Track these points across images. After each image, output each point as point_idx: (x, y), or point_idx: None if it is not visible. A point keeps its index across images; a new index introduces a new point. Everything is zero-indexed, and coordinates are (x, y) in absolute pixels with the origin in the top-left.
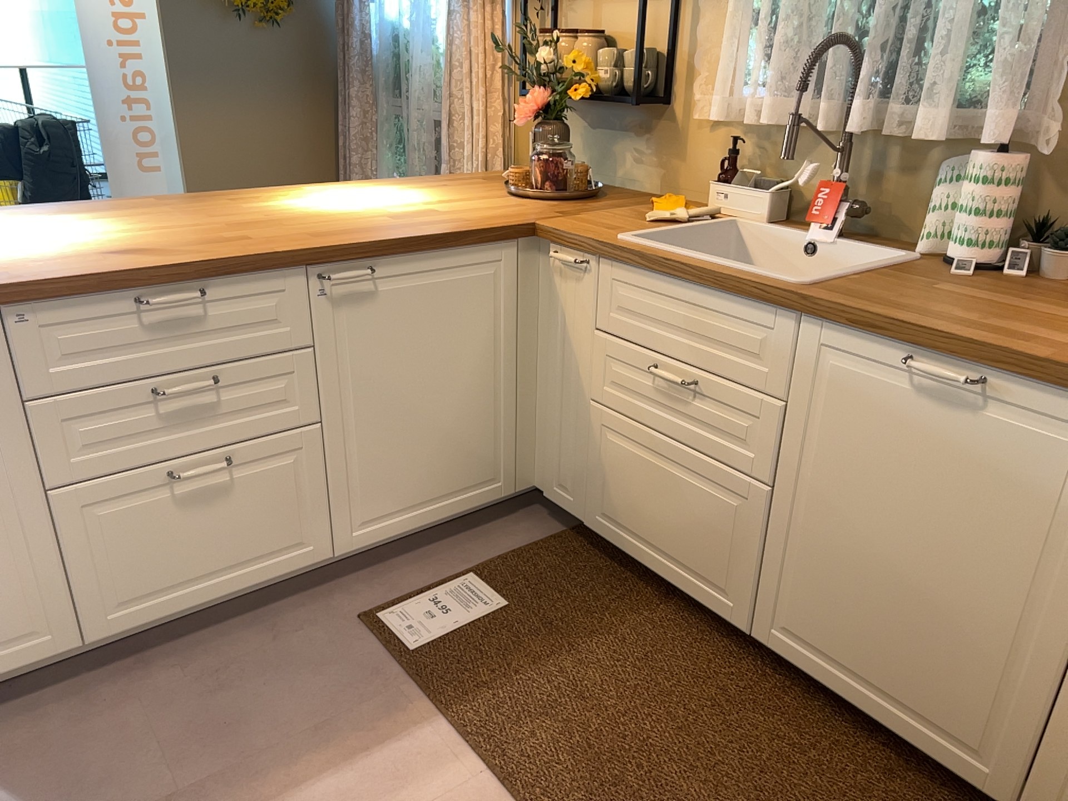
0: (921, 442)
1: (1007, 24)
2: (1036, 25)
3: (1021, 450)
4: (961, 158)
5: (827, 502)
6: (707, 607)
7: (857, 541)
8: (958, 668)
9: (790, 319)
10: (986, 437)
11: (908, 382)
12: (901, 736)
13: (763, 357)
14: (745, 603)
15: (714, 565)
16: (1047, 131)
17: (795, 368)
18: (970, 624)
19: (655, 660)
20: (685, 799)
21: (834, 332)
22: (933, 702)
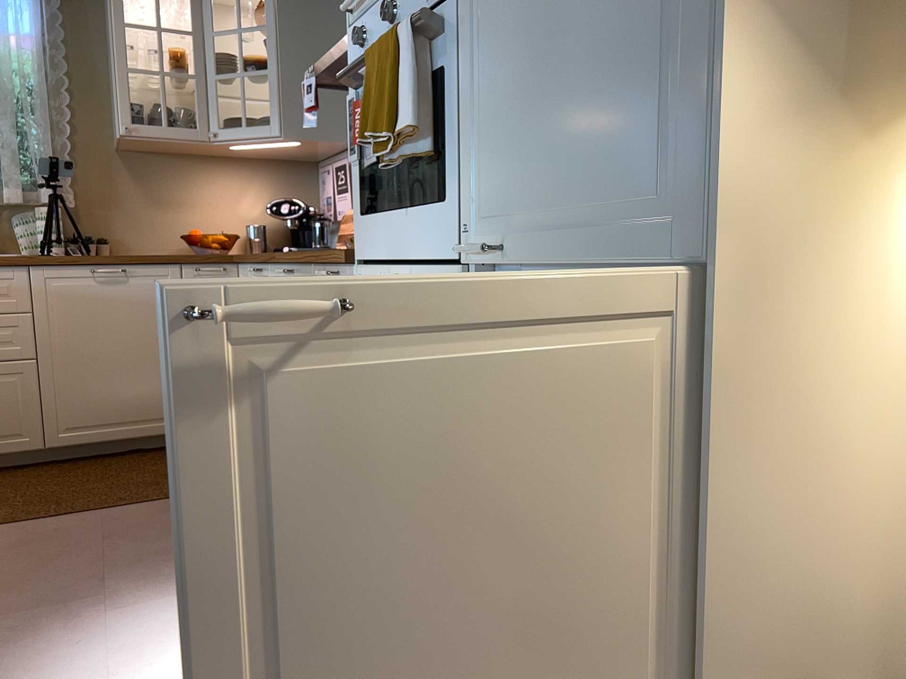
0: (107, 303)
1: (34, 154)
2: (49, 154)
3: (145, 290)
4: (24, 213)
5: (71, 350)
6: (8, 453)
7: (91, 360)
8: (152, 387)
9: (21, 271)
10: (131, 290)
11: (93, 281)
12: (139, 437)
13: (9, 295)
14: (36, 433)
15: (7, 425)
16: (64, 198)
17: (31, 294)
18: (150, 366)
19: (4, 486)
20: (91, 489)
21: (50, 270)
22: (147, 409)
